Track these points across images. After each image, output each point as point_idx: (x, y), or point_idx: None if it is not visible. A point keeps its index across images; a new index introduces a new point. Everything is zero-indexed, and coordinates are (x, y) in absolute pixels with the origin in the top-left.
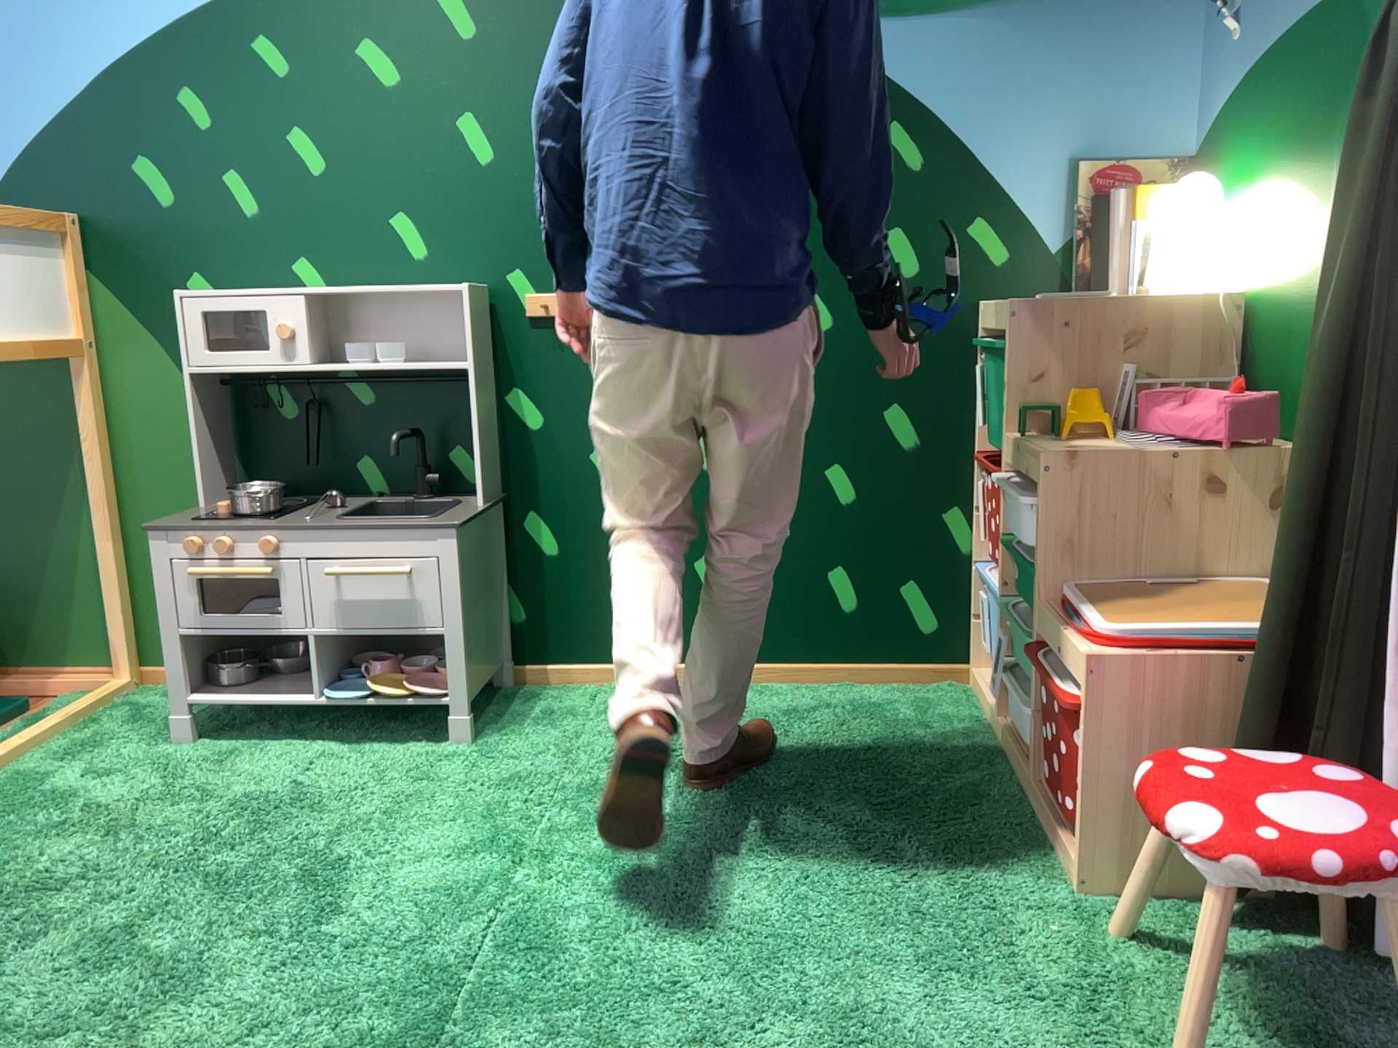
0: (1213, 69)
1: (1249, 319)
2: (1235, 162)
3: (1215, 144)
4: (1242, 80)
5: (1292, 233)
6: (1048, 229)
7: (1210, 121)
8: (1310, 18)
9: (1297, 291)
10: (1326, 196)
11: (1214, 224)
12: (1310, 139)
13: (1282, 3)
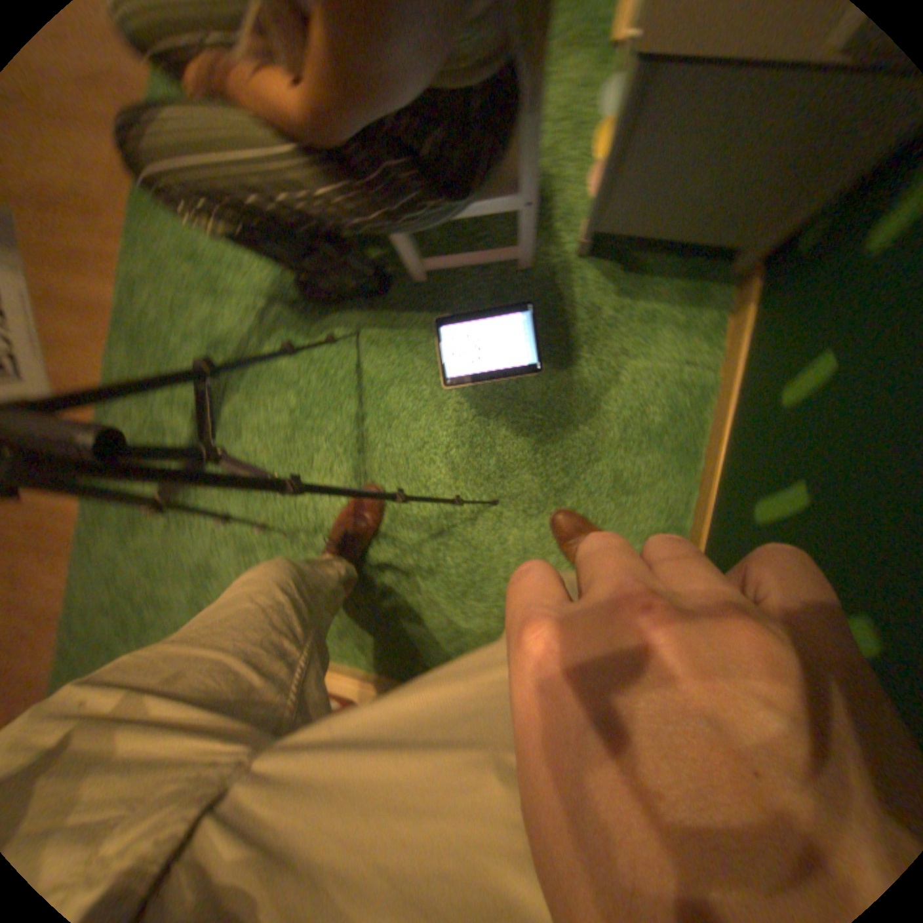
0: None
1: None
2: None
3: None
4: None
5: None
6: None
7: None
8: None
9: None
10: None
11: None
12: None
13: None
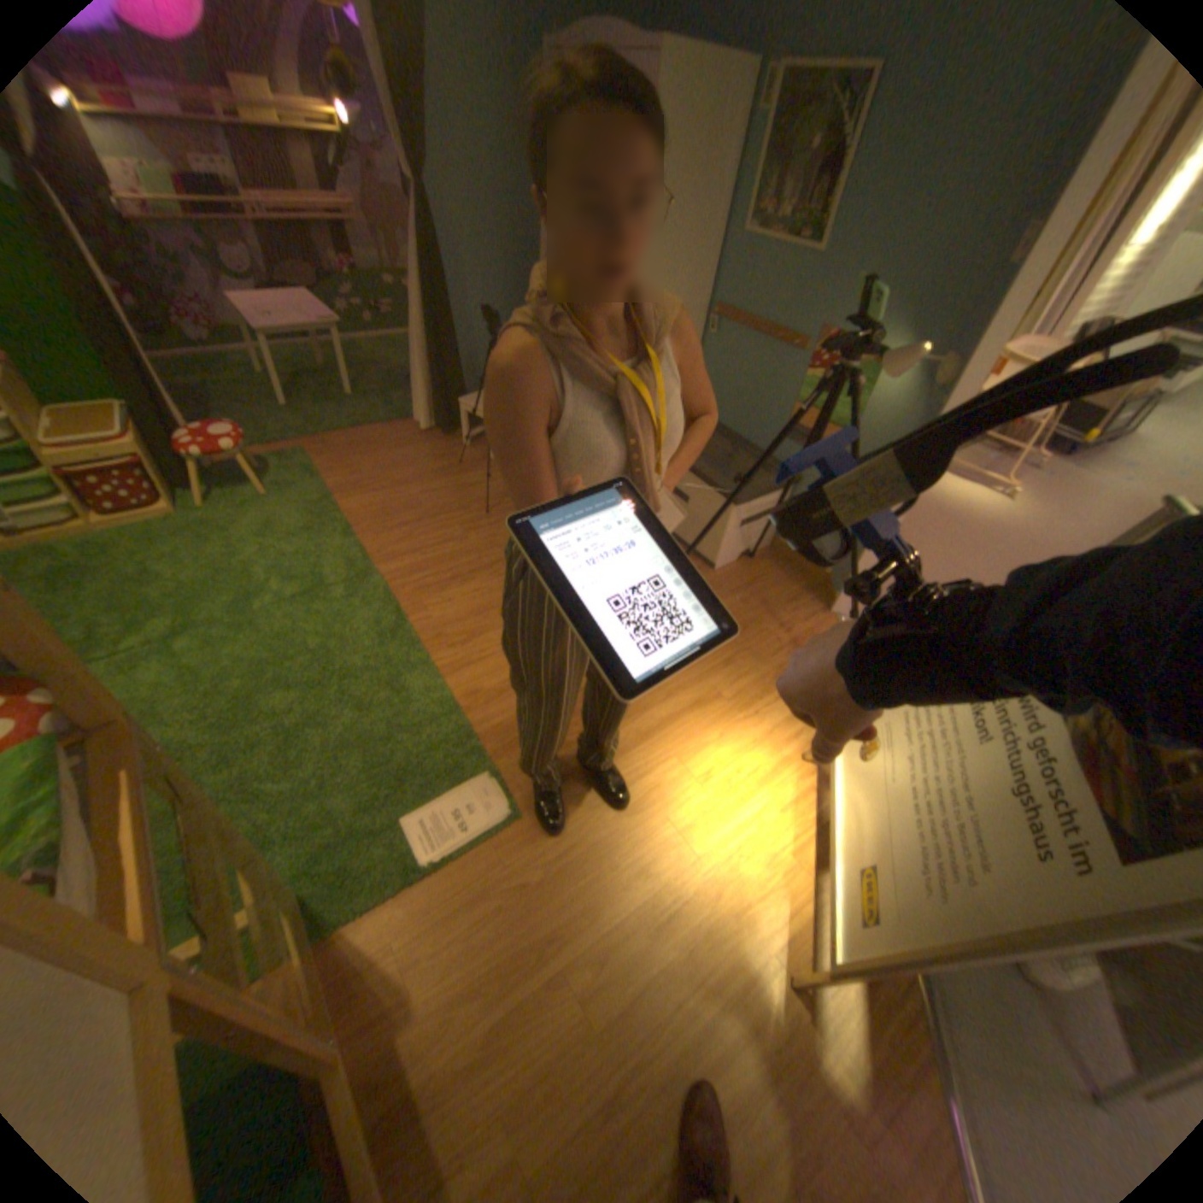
0: None
1: None
2: None
3: None
4: None
5: None
6: None
7: None
8: None
9: None
10: None
11: None
12: None
13: None
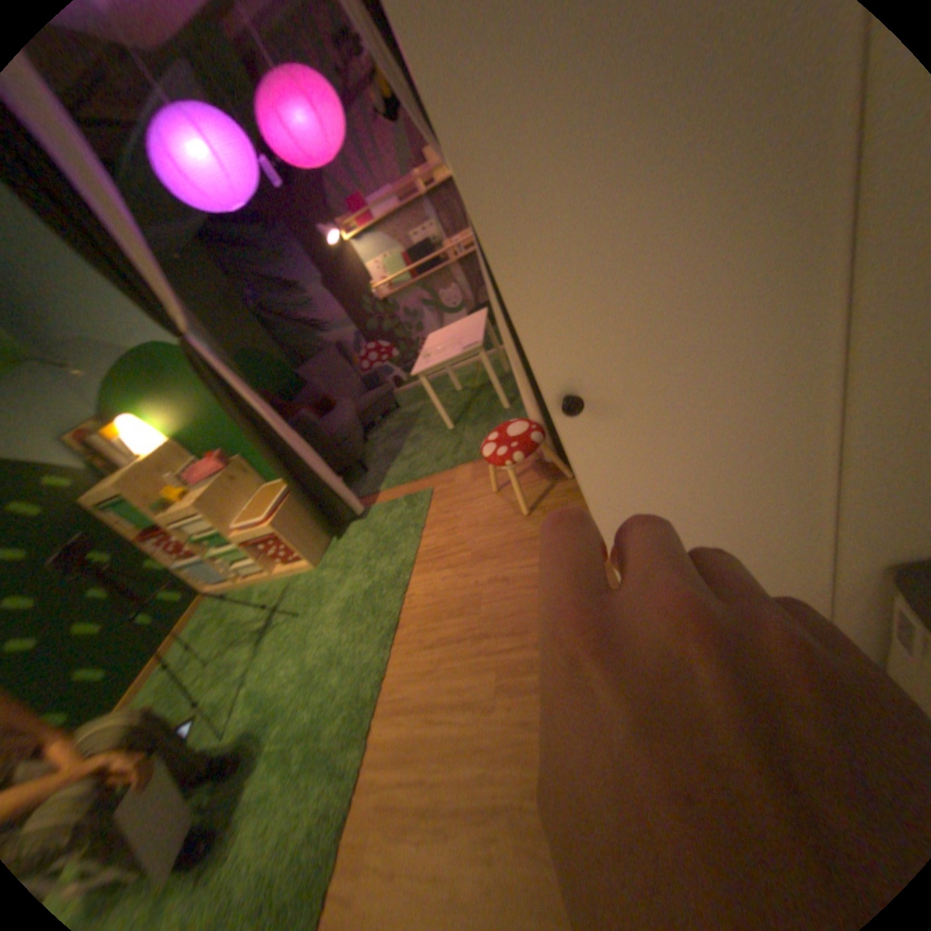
0: (79, 386)
1: (180, 441)
2: (125, 407)
3: (107, 406)
4: (102, 385)
5: (174, 414)
6: (75, 462)
7: (96, 401)
8: (121, 360)
9: (192, 426)
10: (179, 400)
11: (143, 425)
12: (156, 390)
13: (100, 359)
